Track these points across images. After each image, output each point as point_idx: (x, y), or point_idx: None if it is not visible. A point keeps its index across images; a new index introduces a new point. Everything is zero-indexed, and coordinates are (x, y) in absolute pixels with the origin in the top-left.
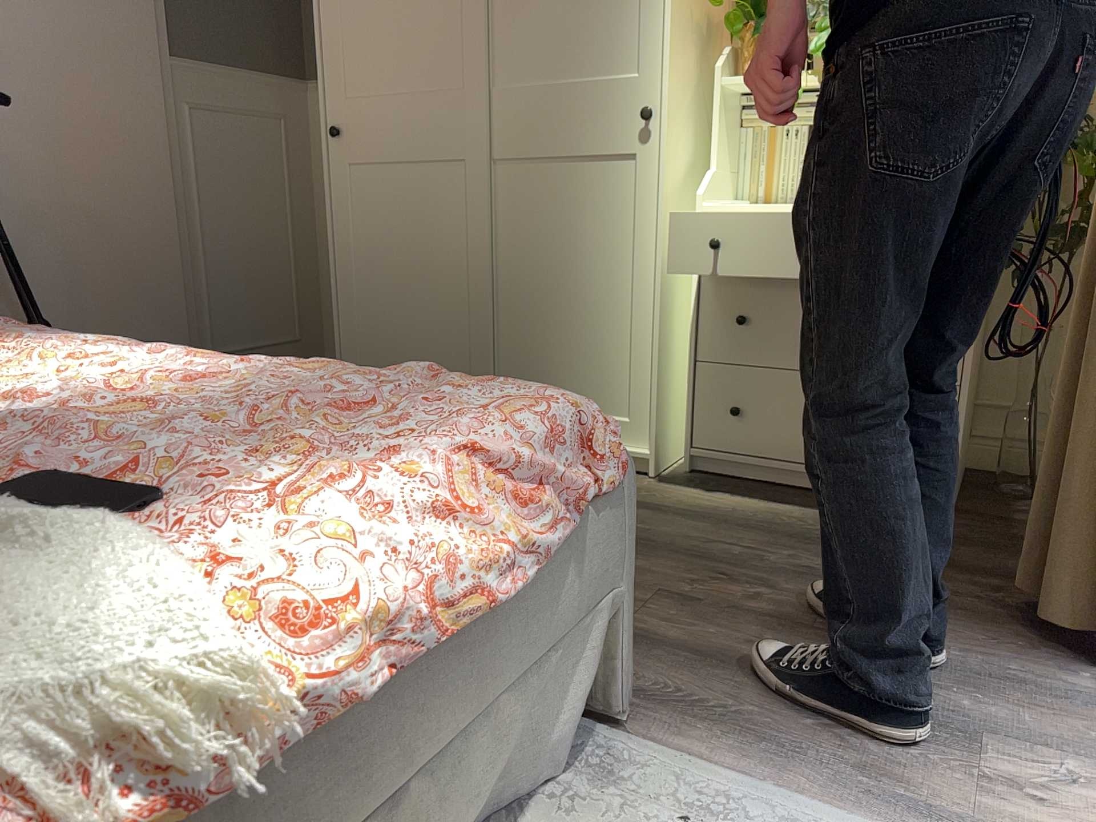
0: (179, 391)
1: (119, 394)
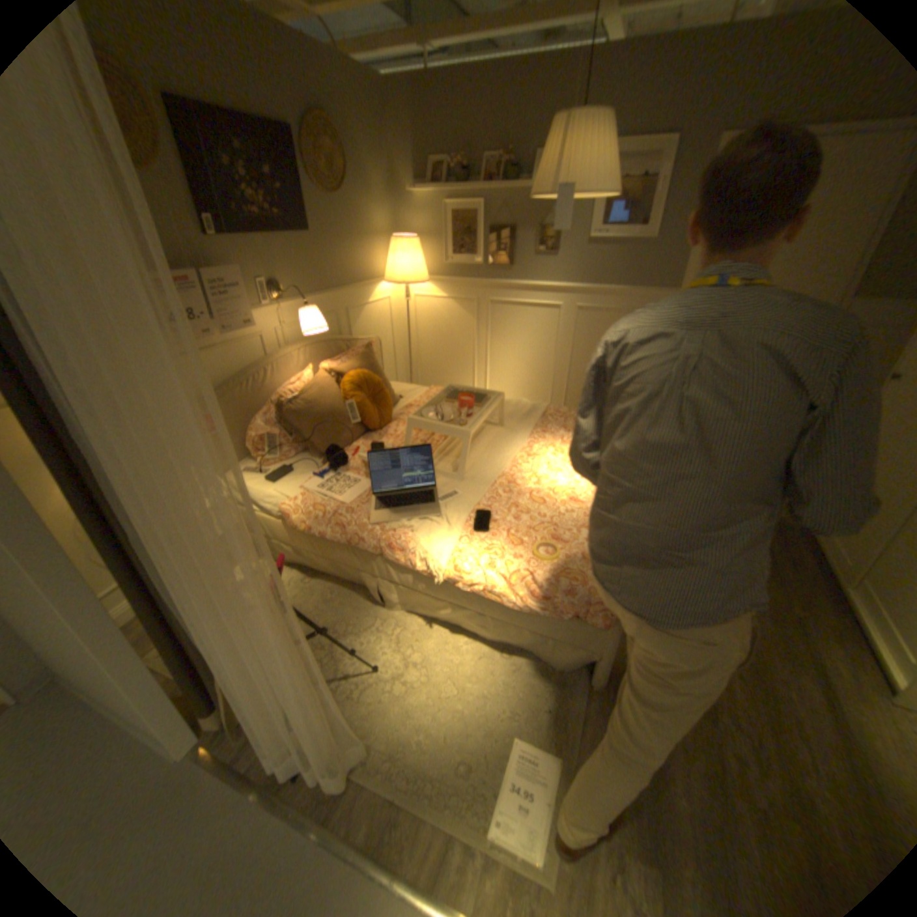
0: (563, 502)
1: (552, 493)
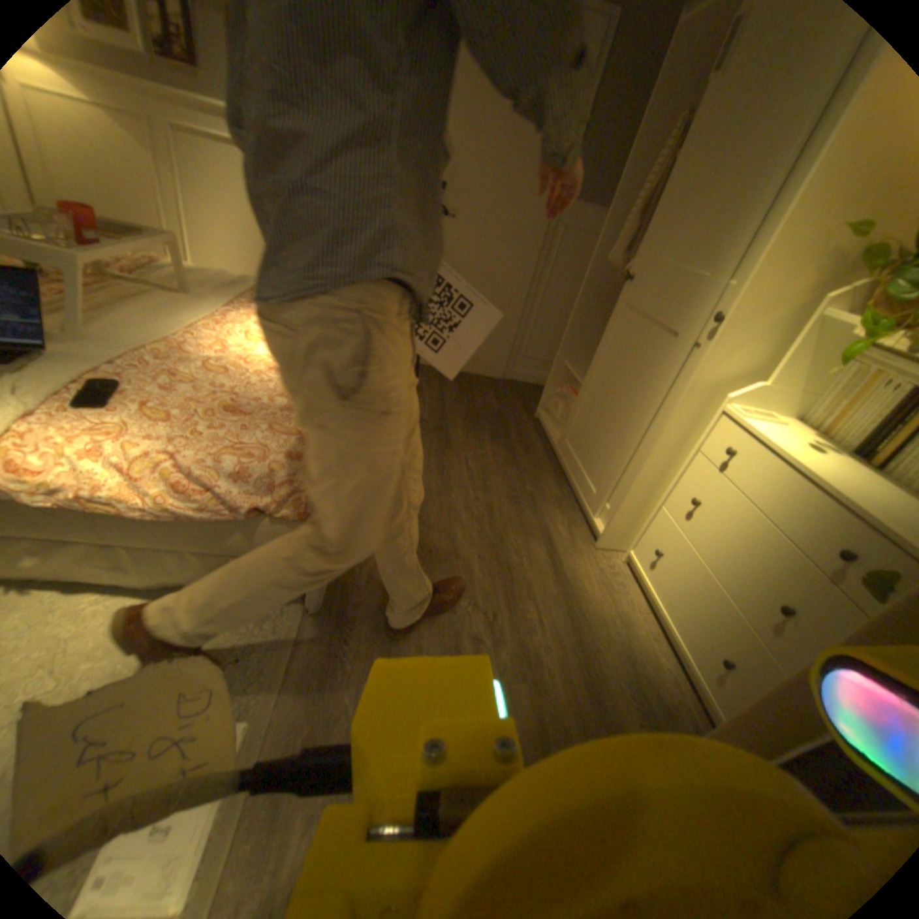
0: (256, 369)
1: (241, 360)
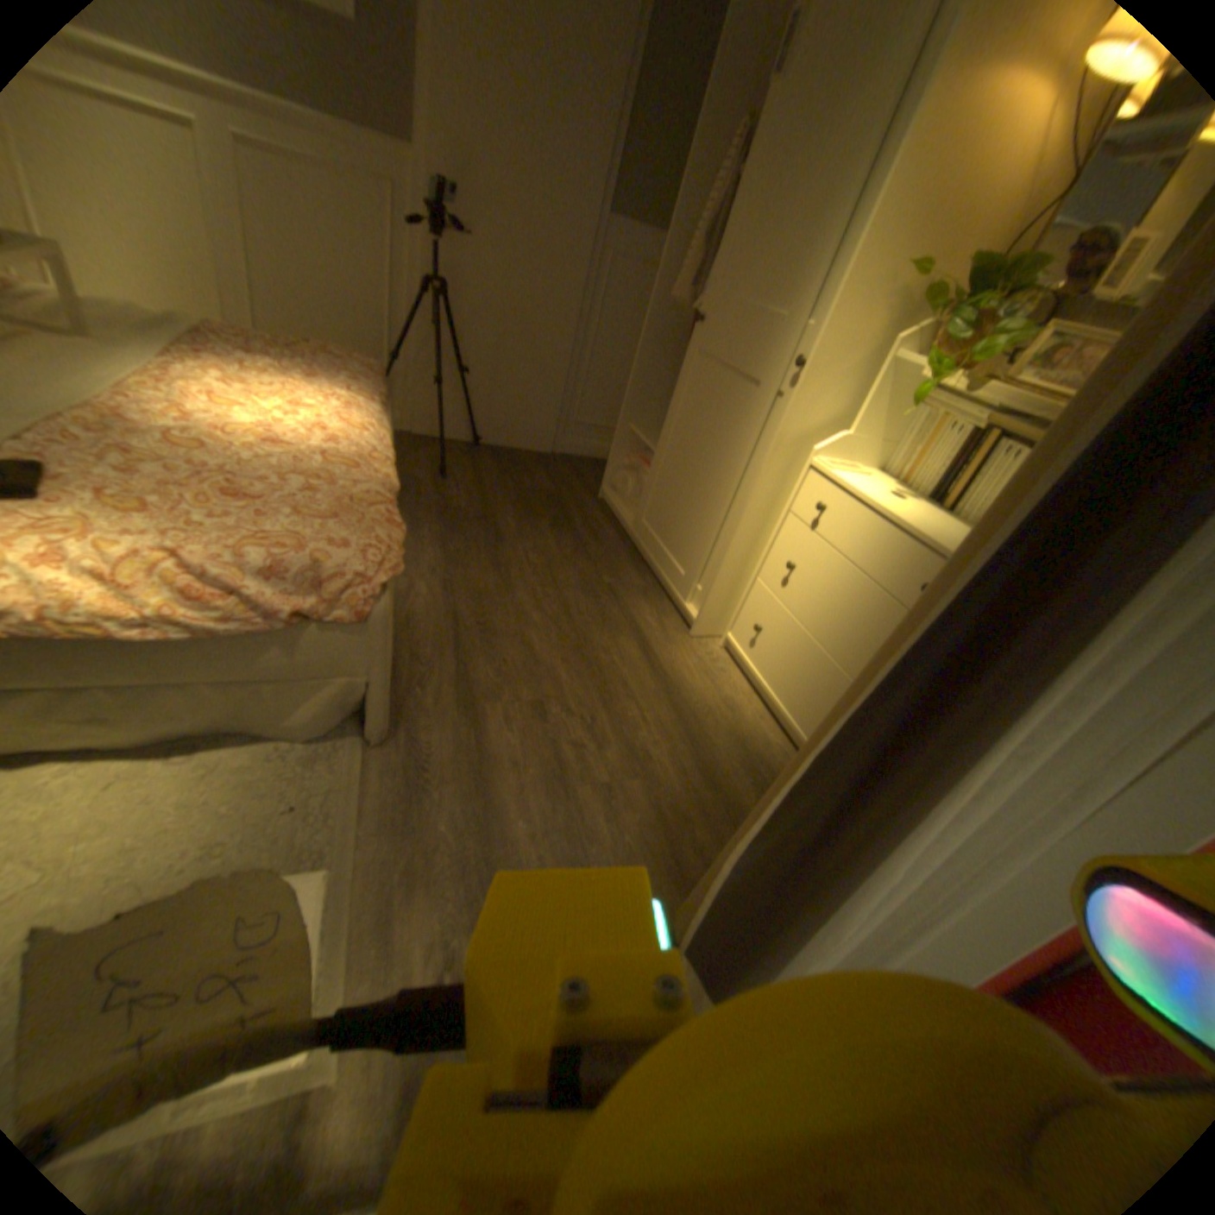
0: (247, 440)
1: (221, 429)
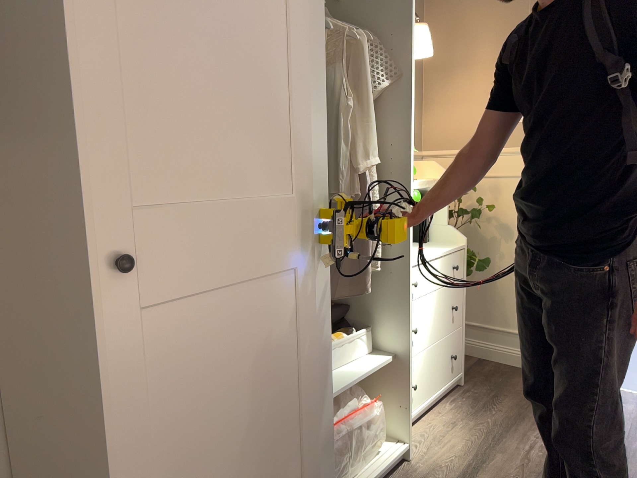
0: None
1: None
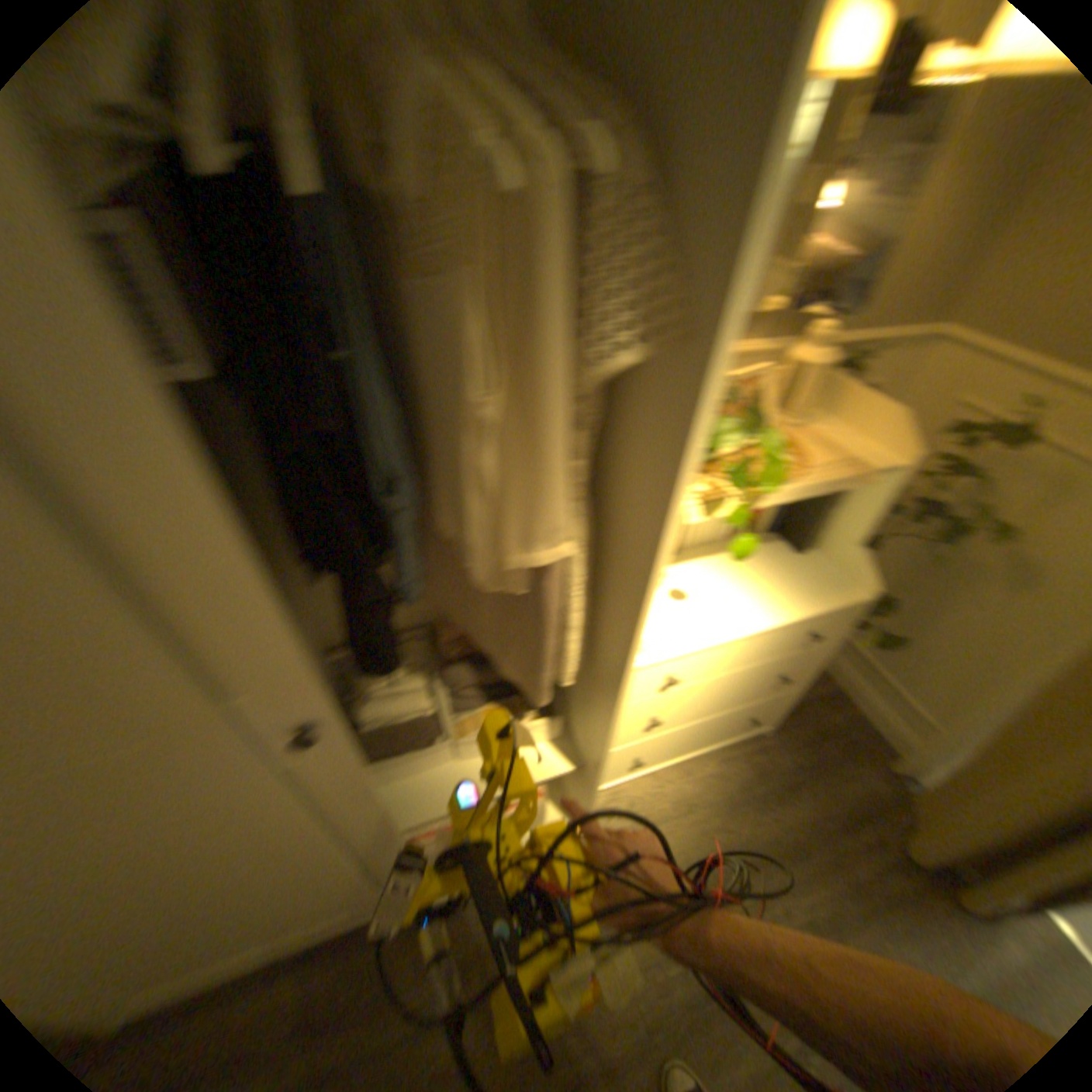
0: None
1: None
